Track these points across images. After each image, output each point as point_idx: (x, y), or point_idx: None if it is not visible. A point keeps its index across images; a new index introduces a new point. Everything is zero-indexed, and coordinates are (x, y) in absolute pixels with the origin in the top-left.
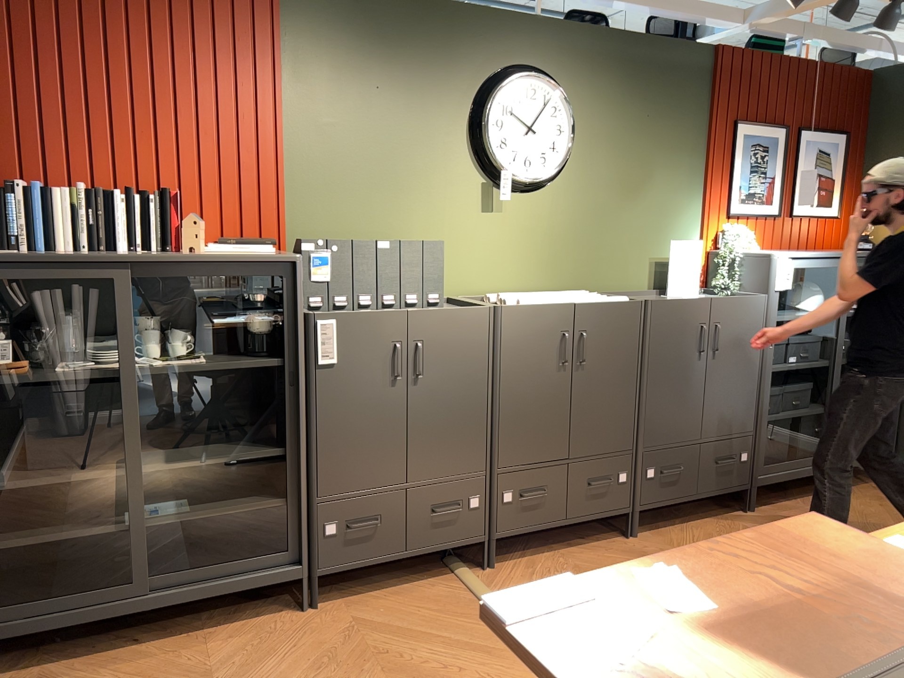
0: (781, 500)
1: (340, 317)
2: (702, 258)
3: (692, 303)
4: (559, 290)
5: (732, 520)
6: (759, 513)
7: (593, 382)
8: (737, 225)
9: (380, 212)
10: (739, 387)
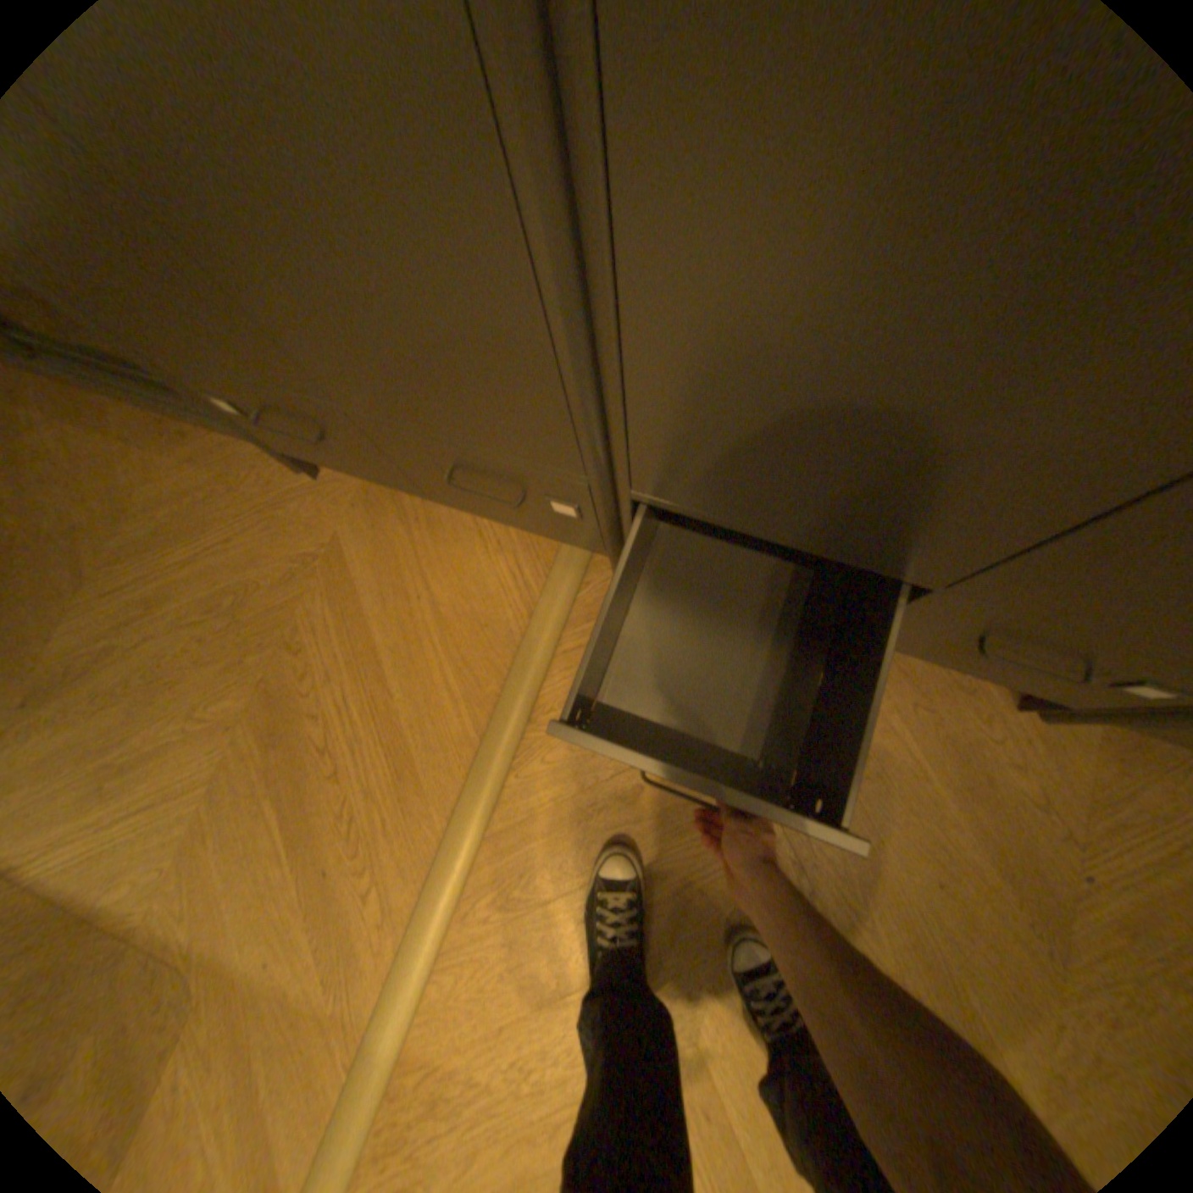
0: None
1: None
2: None
3: None
4: None
5: None
6: None
7: None
8: None
9: None
10: None
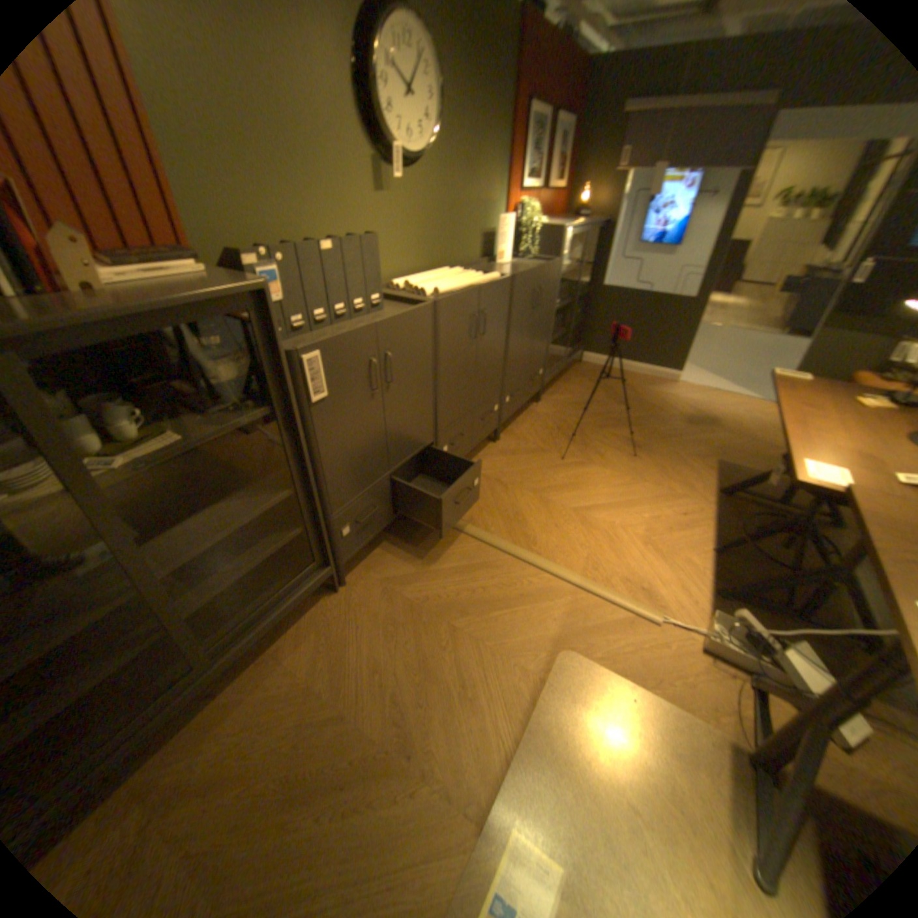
0: (547, 389)
1: (324, 346)
2: (514, 228)
3: (533, 272)
4: (432, 268)
5: (535, 411)
6: (543, 402)
7: (487, 349)
8: (530, 198)
9: (285, 196)
10: (544, 328)
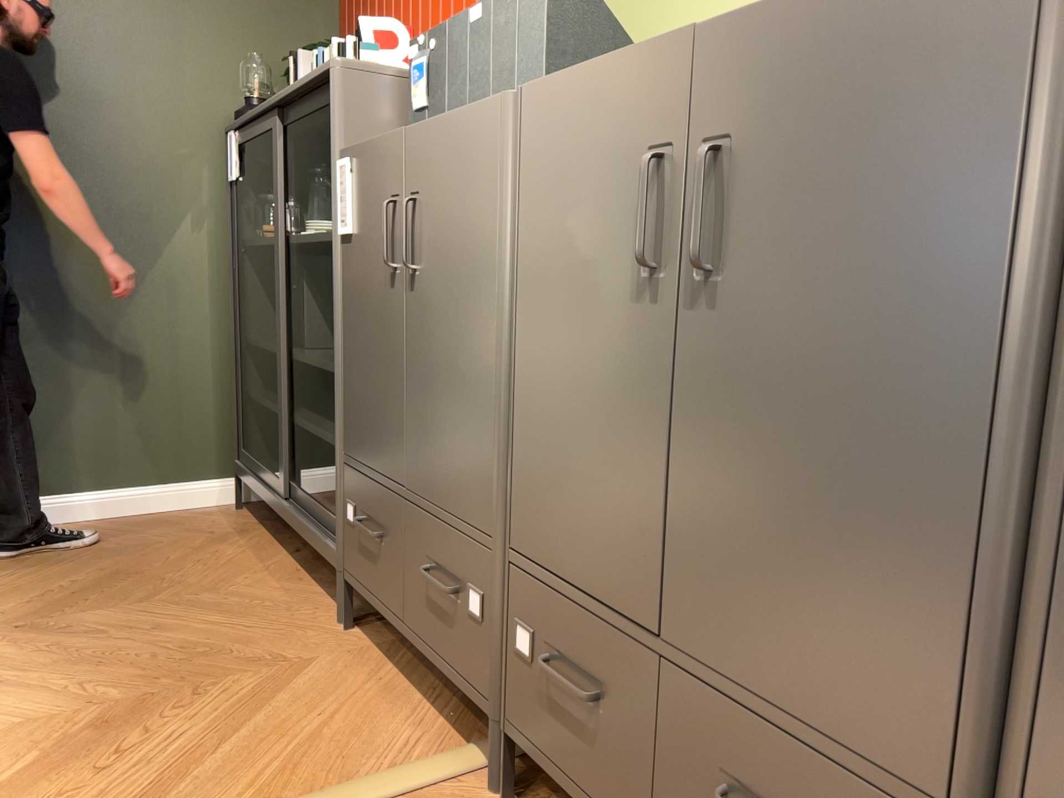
0: None
1: (356, 156)
2: None
3: None
4: None
5: None
6: None
7: (749, 363)
8: None
9: None
10: None
